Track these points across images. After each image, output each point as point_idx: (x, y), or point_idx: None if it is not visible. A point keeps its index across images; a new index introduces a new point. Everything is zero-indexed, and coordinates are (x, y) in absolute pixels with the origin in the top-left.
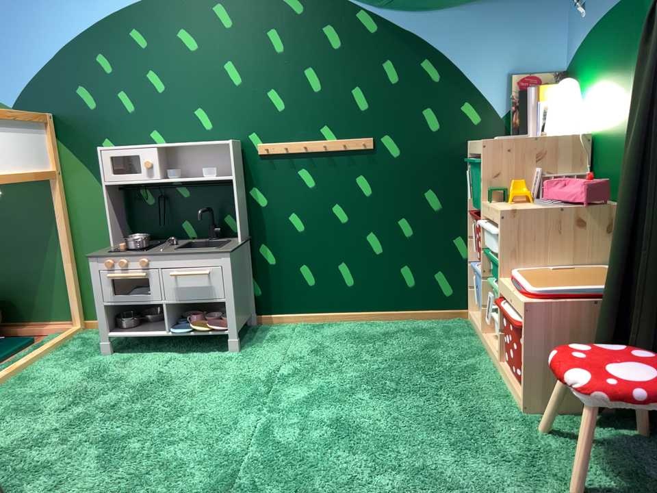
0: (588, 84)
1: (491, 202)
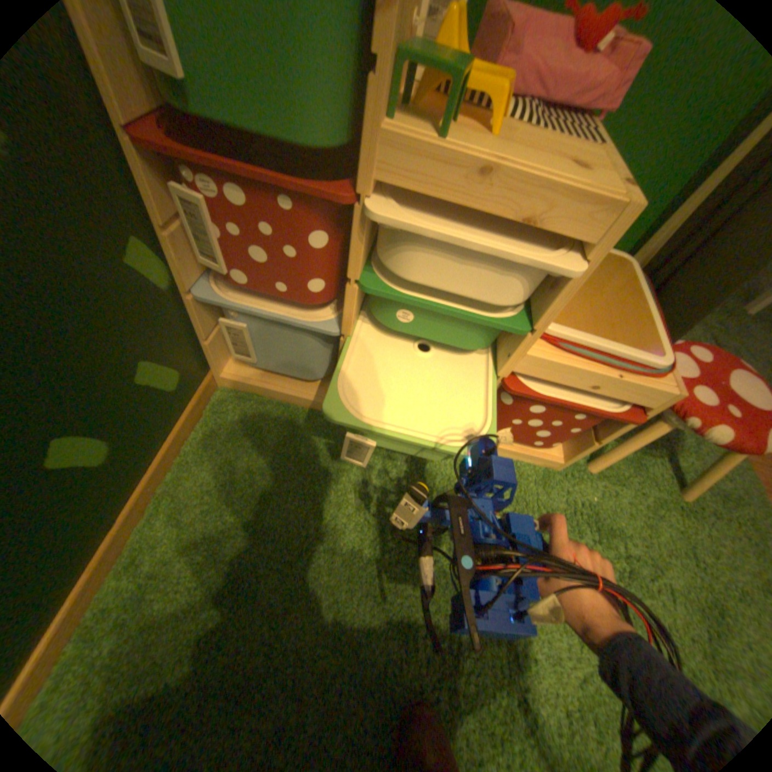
0: None
1: (440, 131)
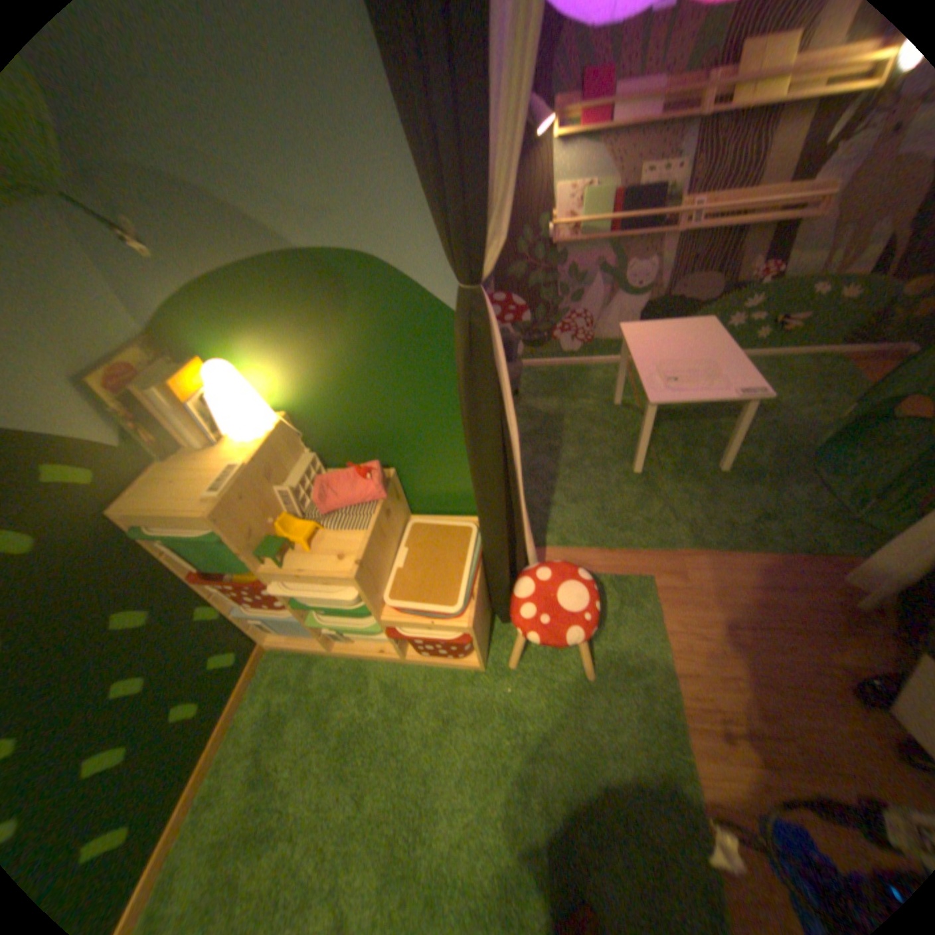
0: (239, 356)
1: (281, 564)
